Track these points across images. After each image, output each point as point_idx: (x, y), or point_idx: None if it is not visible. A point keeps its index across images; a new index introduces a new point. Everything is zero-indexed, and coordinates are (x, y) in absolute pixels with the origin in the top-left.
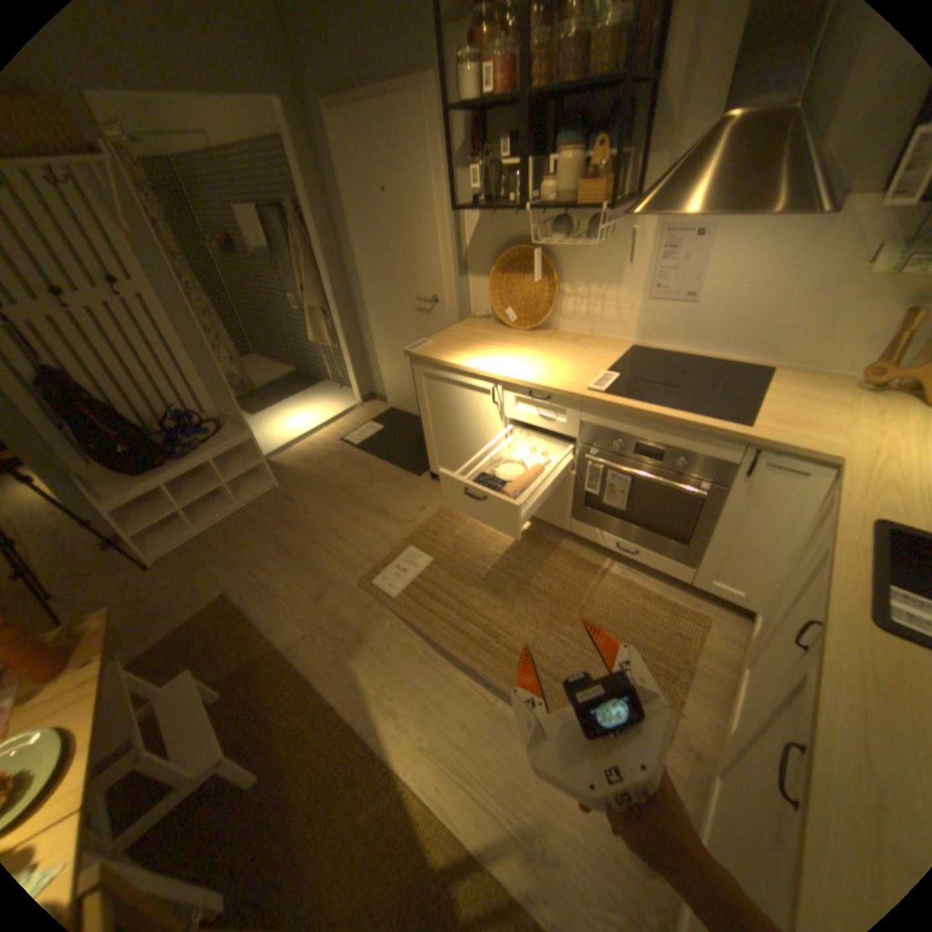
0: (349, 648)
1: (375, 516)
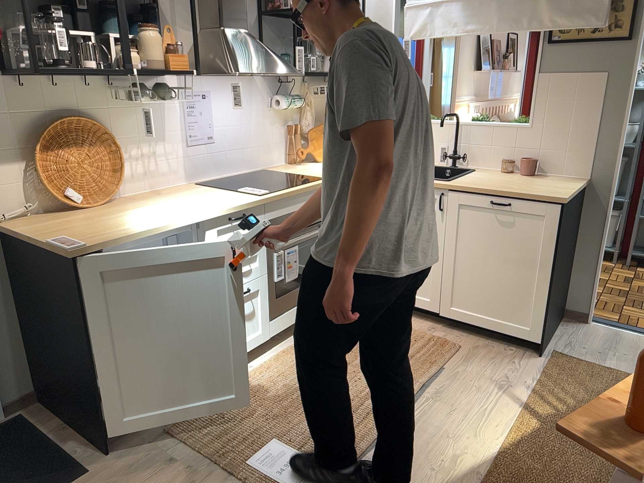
0: None
1: None
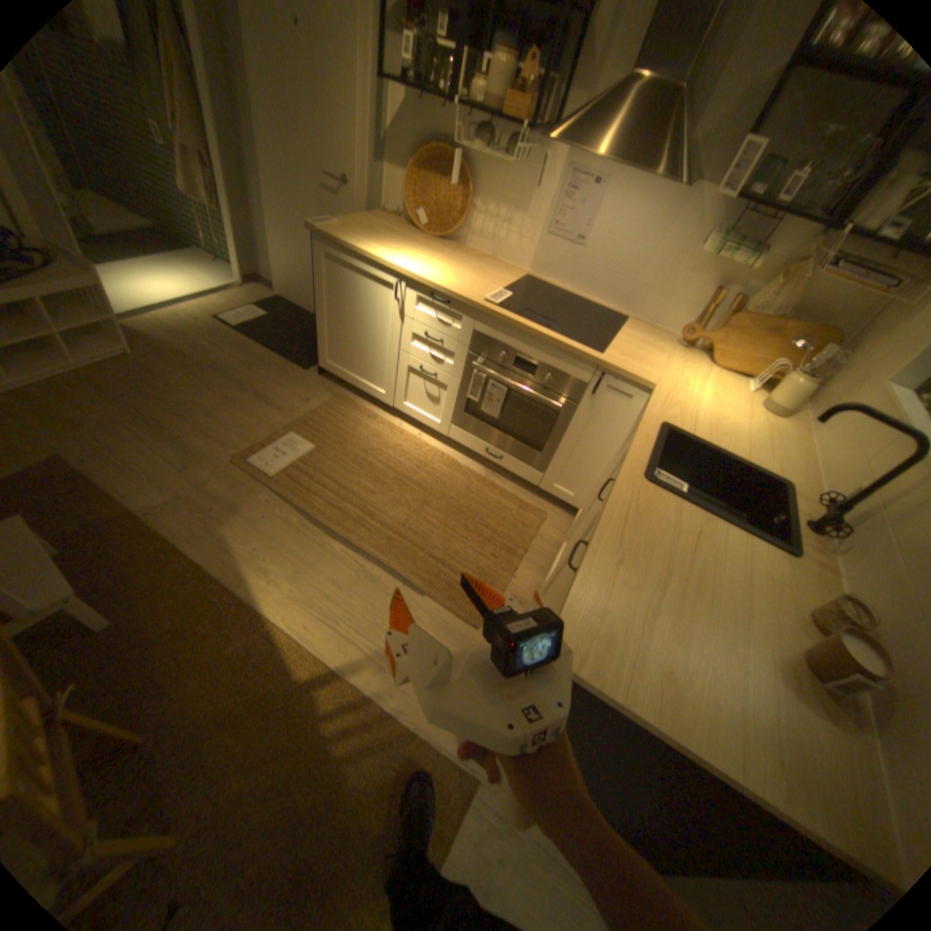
0: (219, 518)
1: (253, 401)
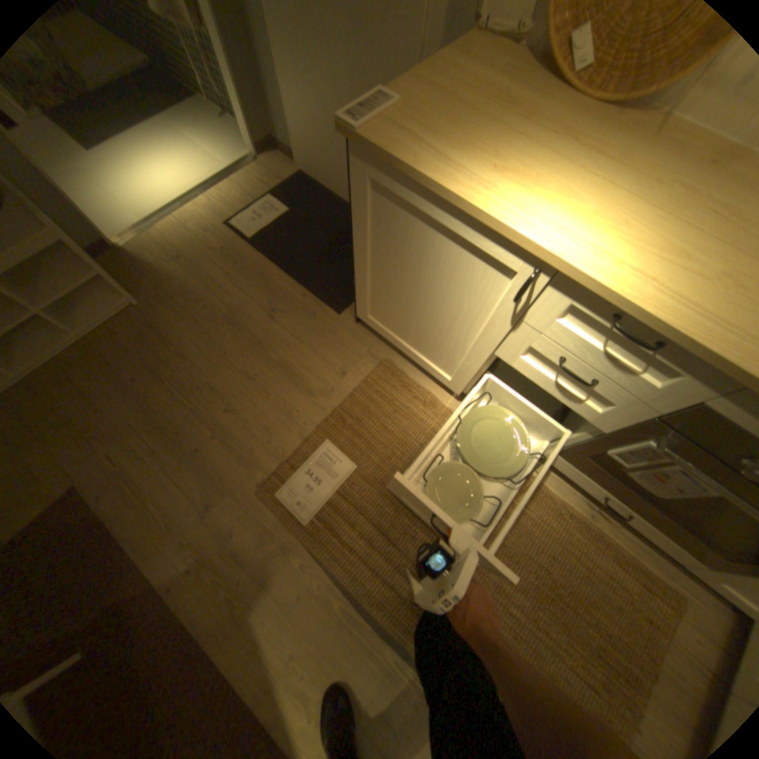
0: (249, 596)
1: (279, 378)
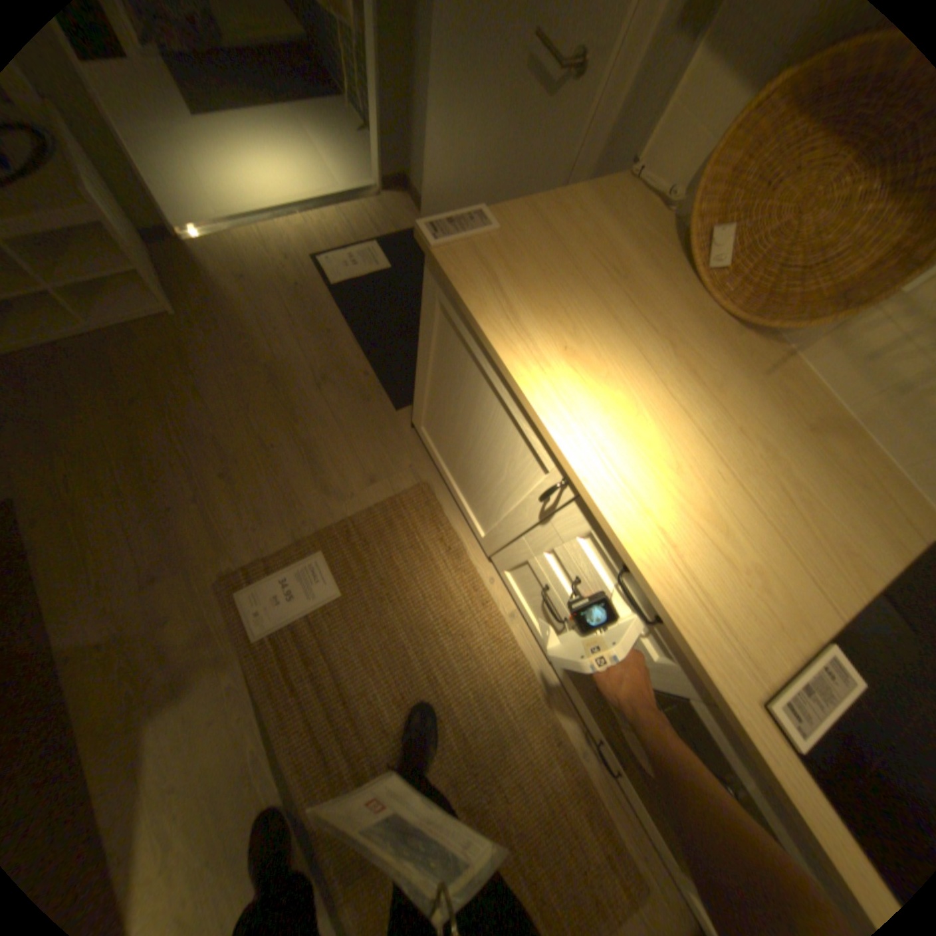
0: (155, 702)
1: (296, 461)
